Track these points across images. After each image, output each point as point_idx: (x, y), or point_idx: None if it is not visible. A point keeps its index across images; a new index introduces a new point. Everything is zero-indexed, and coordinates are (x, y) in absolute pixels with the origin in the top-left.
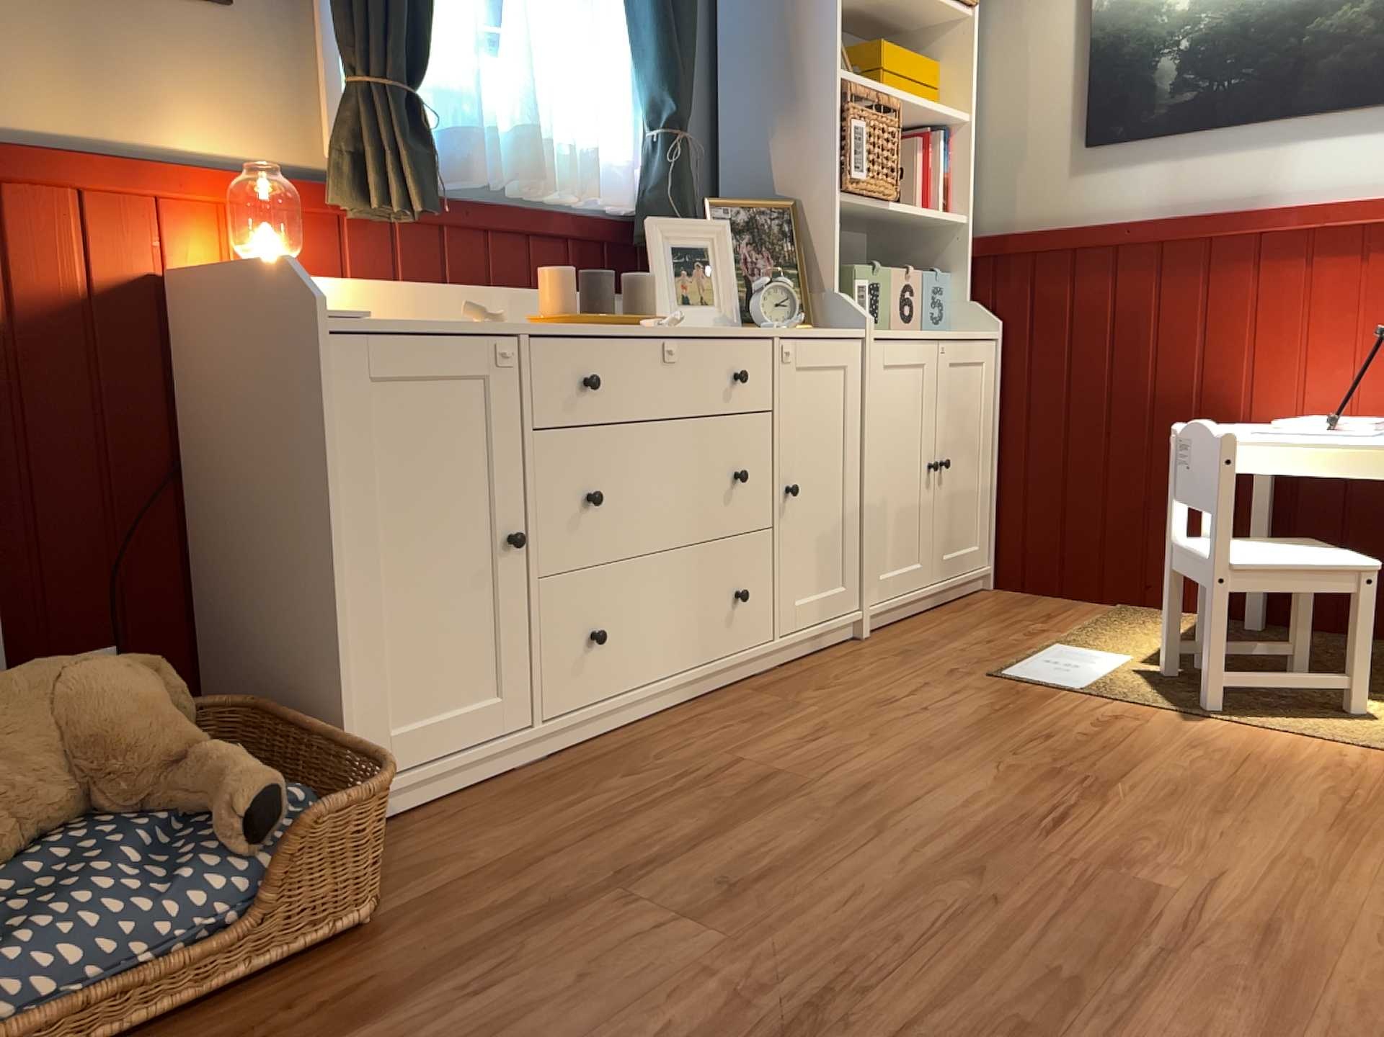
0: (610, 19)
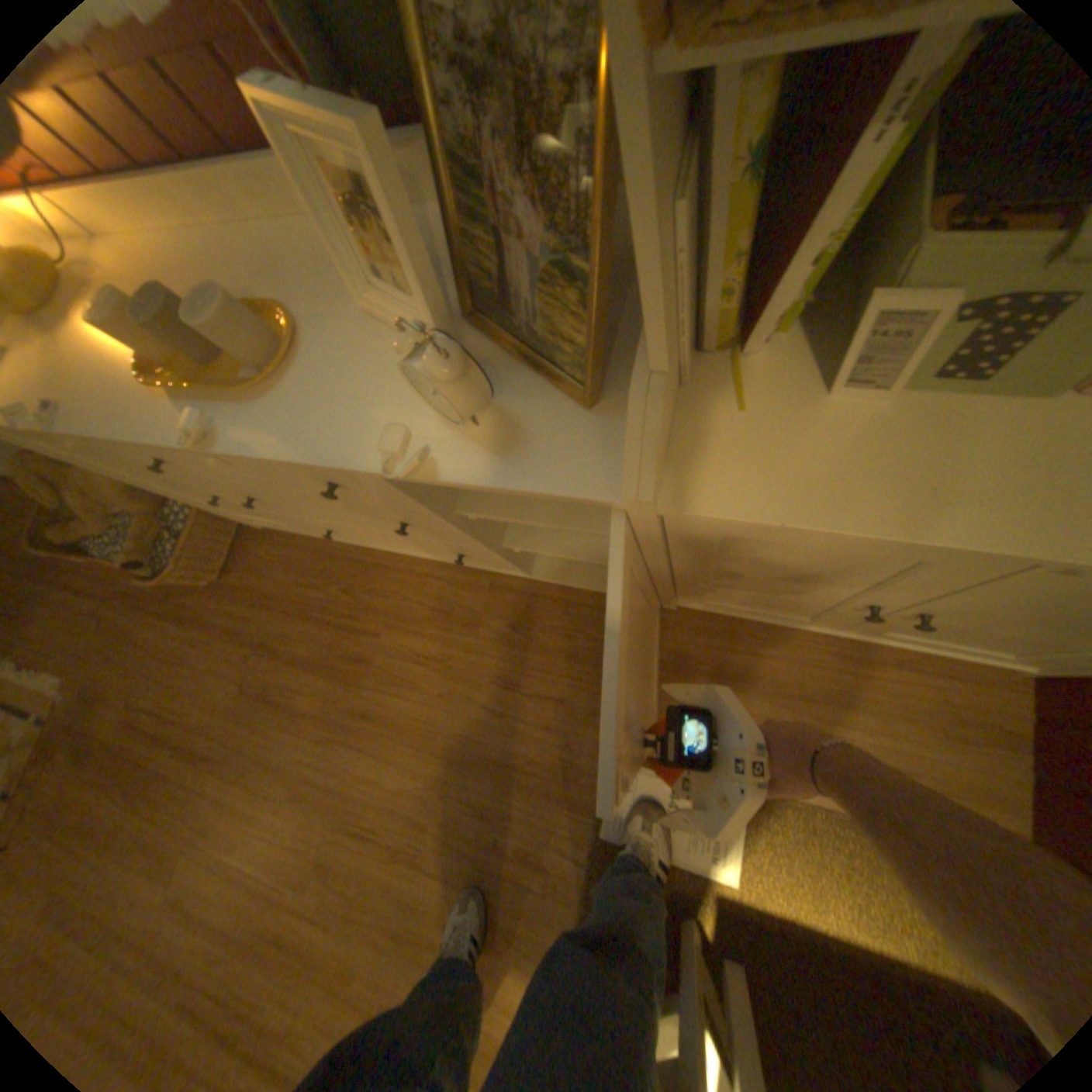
0: None
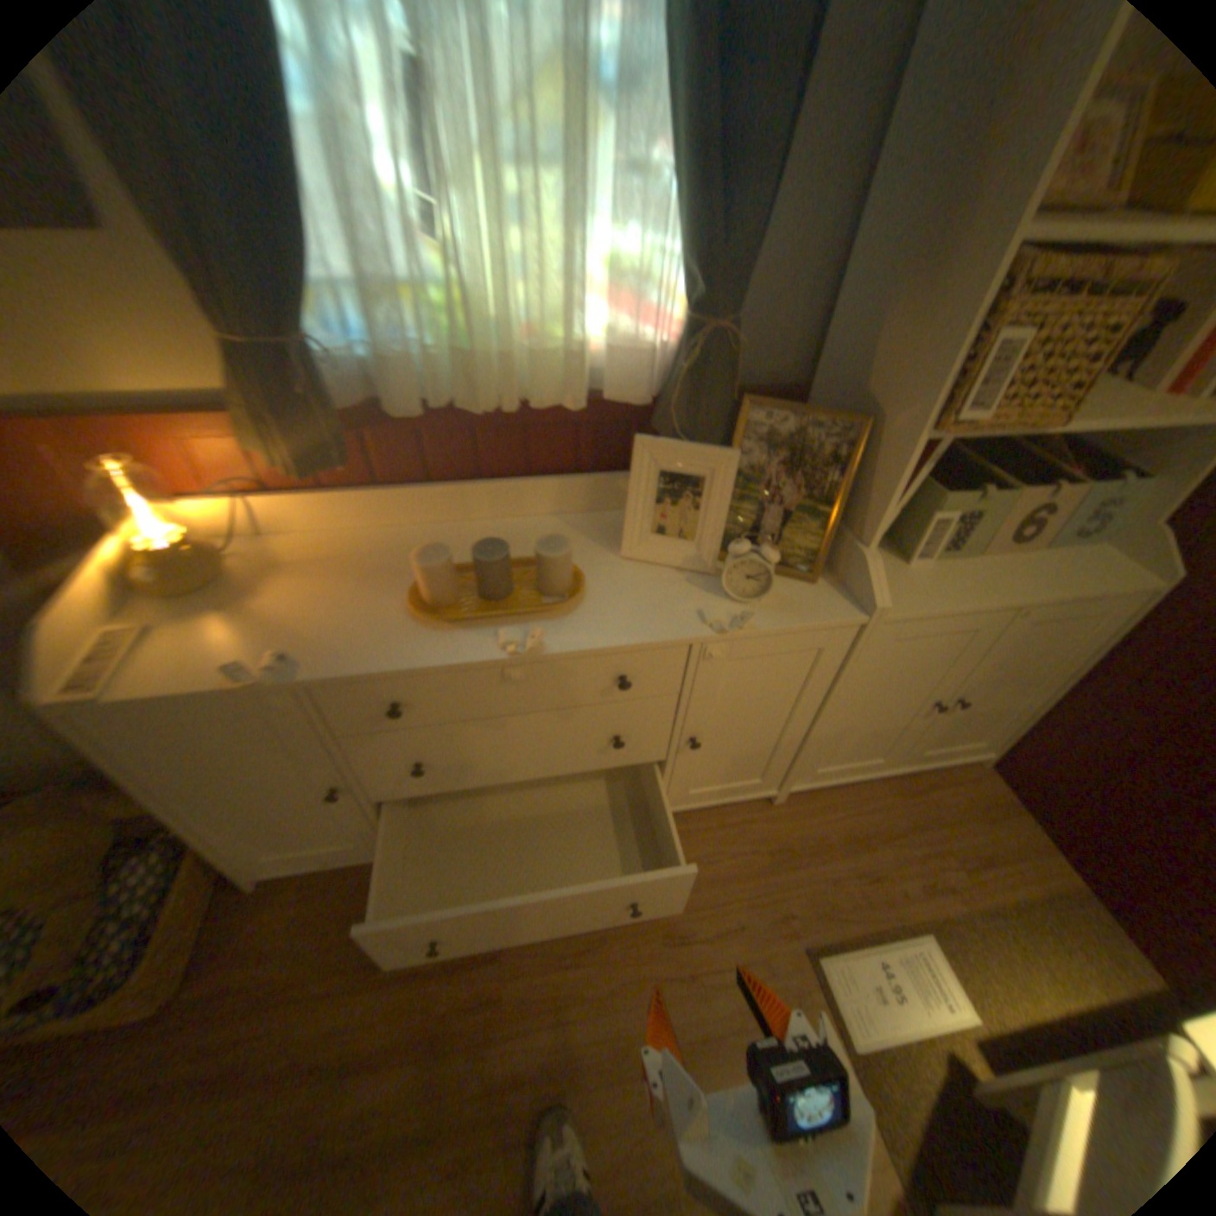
0: (652, 117)
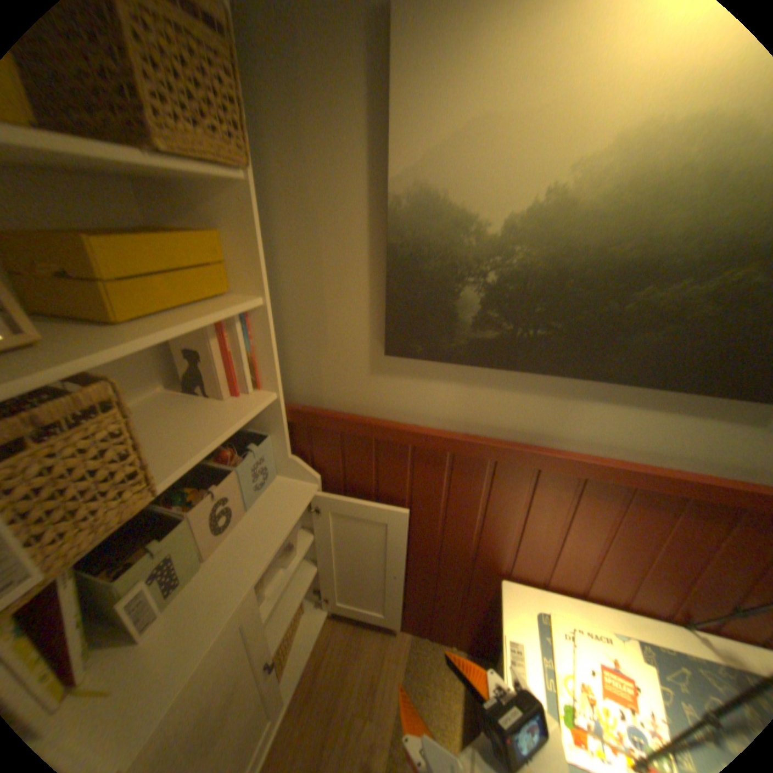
0: None
